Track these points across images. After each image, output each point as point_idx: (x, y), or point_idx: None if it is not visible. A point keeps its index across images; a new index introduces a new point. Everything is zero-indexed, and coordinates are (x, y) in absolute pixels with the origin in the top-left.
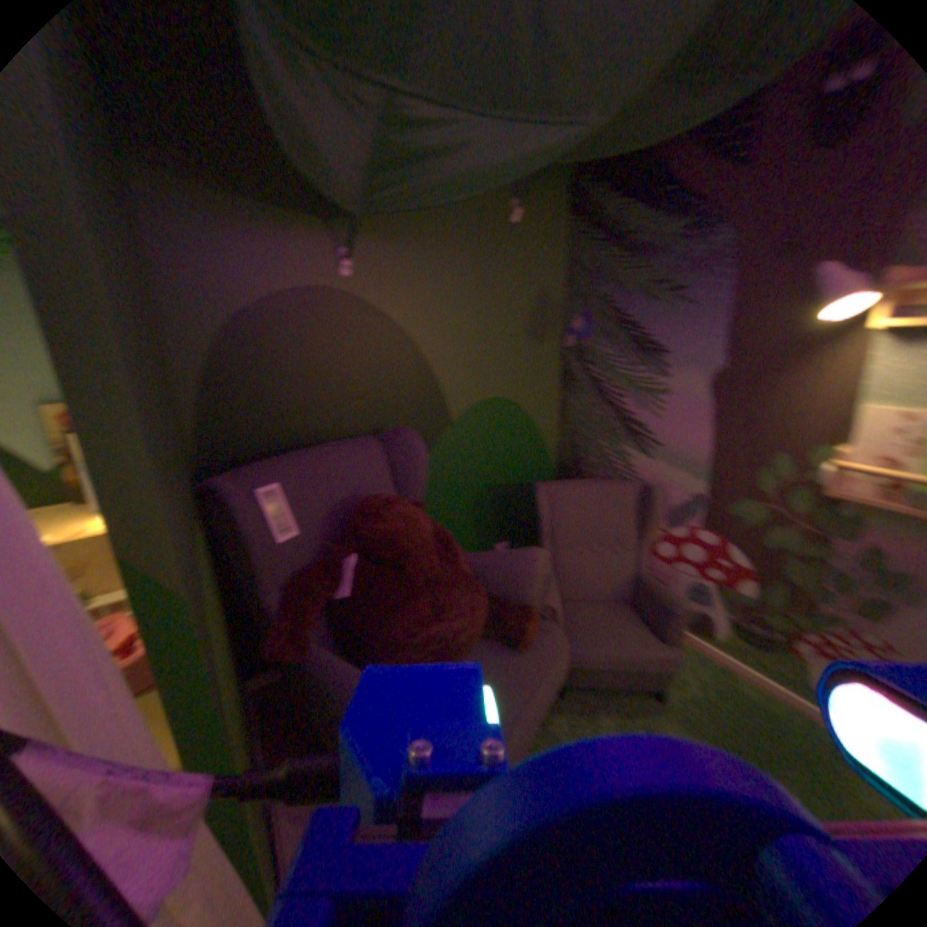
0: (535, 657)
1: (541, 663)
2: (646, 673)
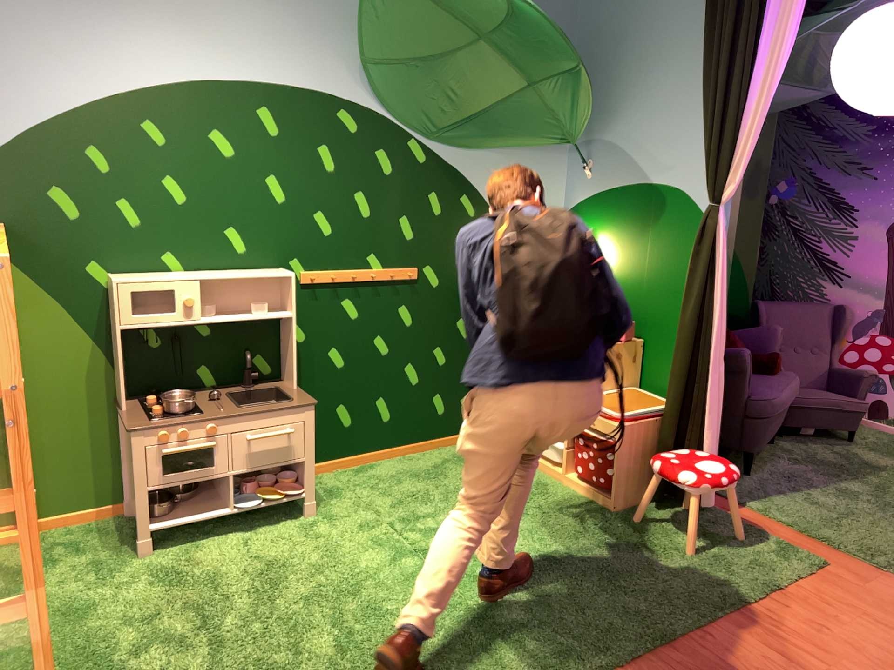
0: (775, 376)
1: (780, 378)
2: (834, 413)
